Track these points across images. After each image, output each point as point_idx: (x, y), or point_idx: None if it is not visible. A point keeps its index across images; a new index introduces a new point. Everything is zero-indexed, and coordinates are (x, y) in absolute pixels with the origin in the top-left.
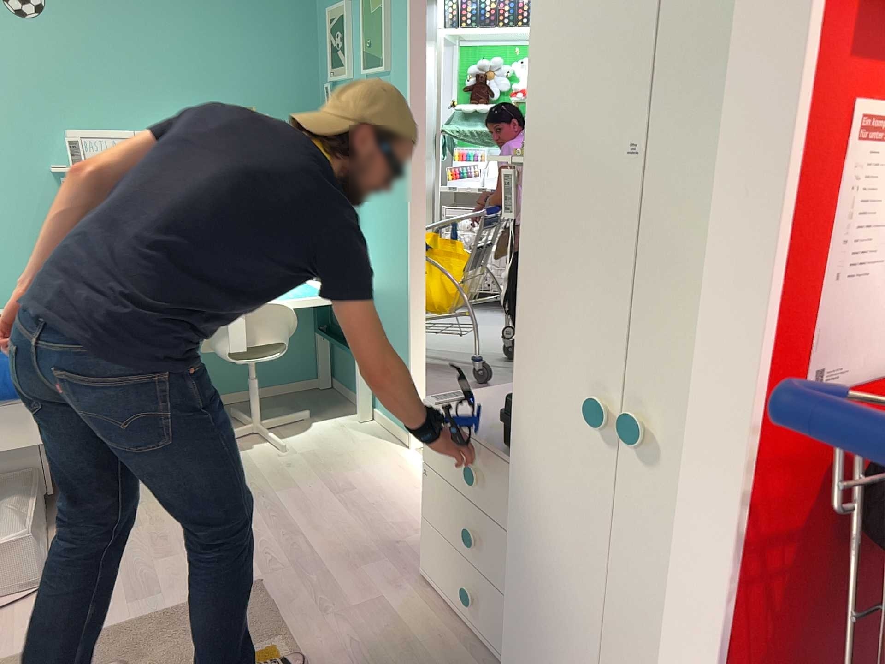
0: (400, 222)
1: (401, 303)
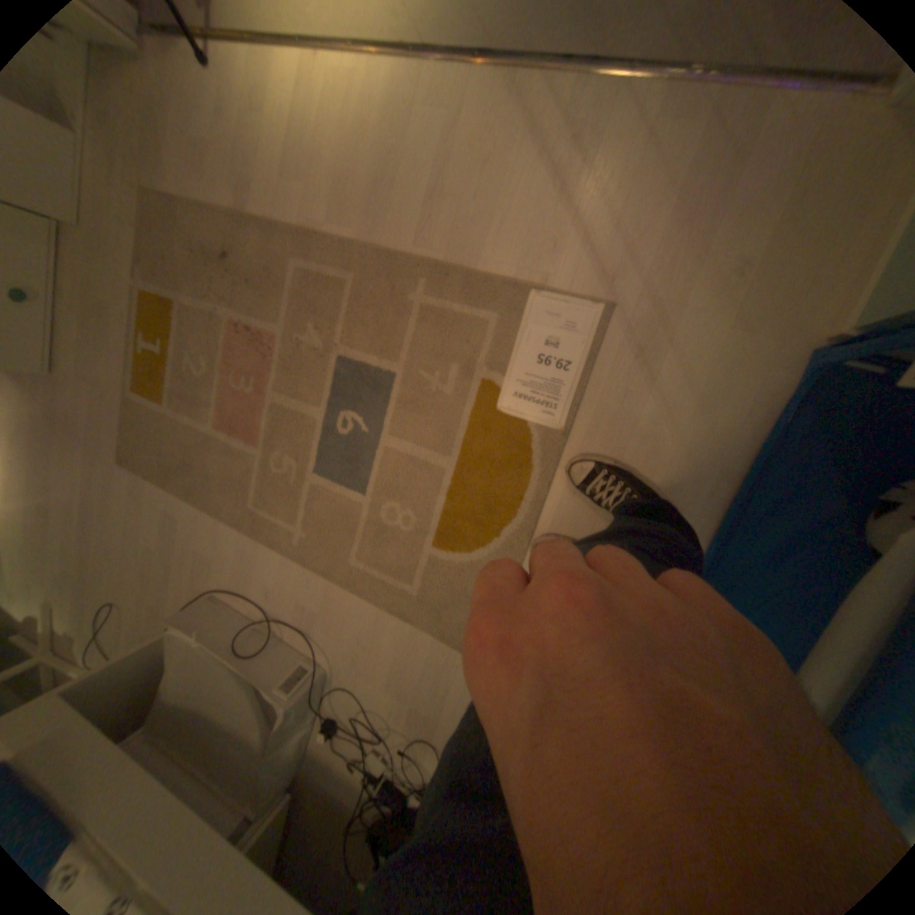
0: None
1: None
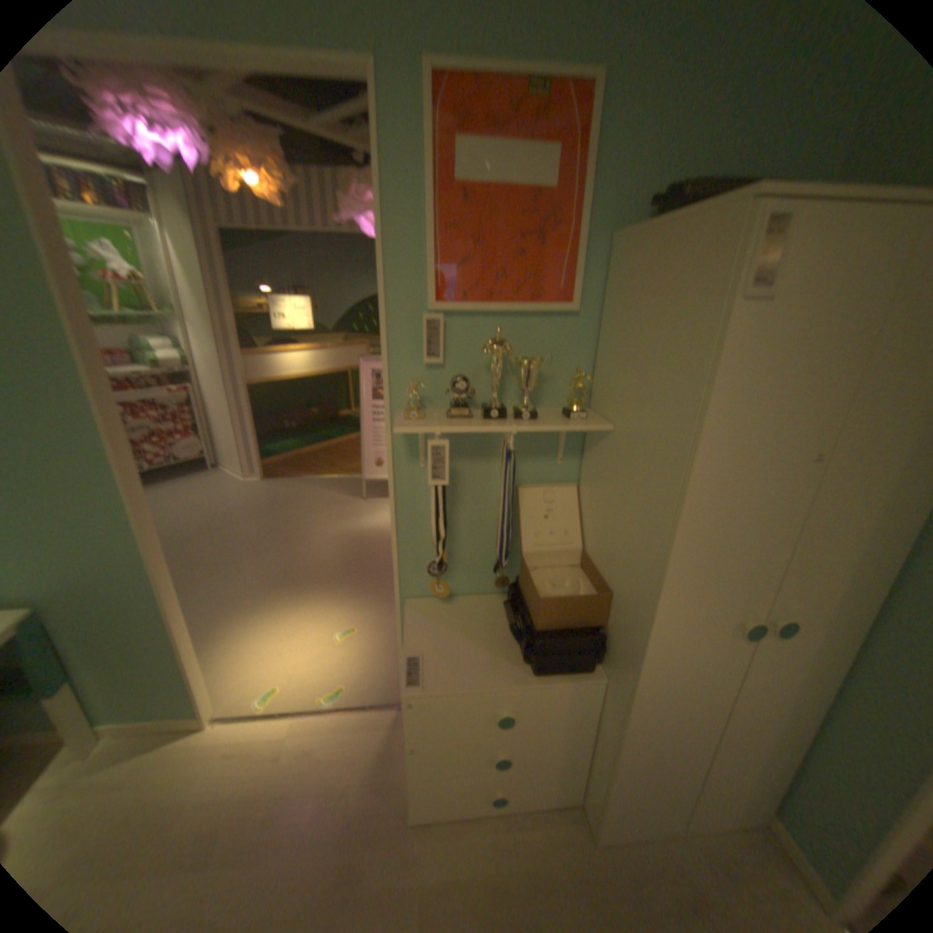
0: (93, 503)
1: (129, 596)
